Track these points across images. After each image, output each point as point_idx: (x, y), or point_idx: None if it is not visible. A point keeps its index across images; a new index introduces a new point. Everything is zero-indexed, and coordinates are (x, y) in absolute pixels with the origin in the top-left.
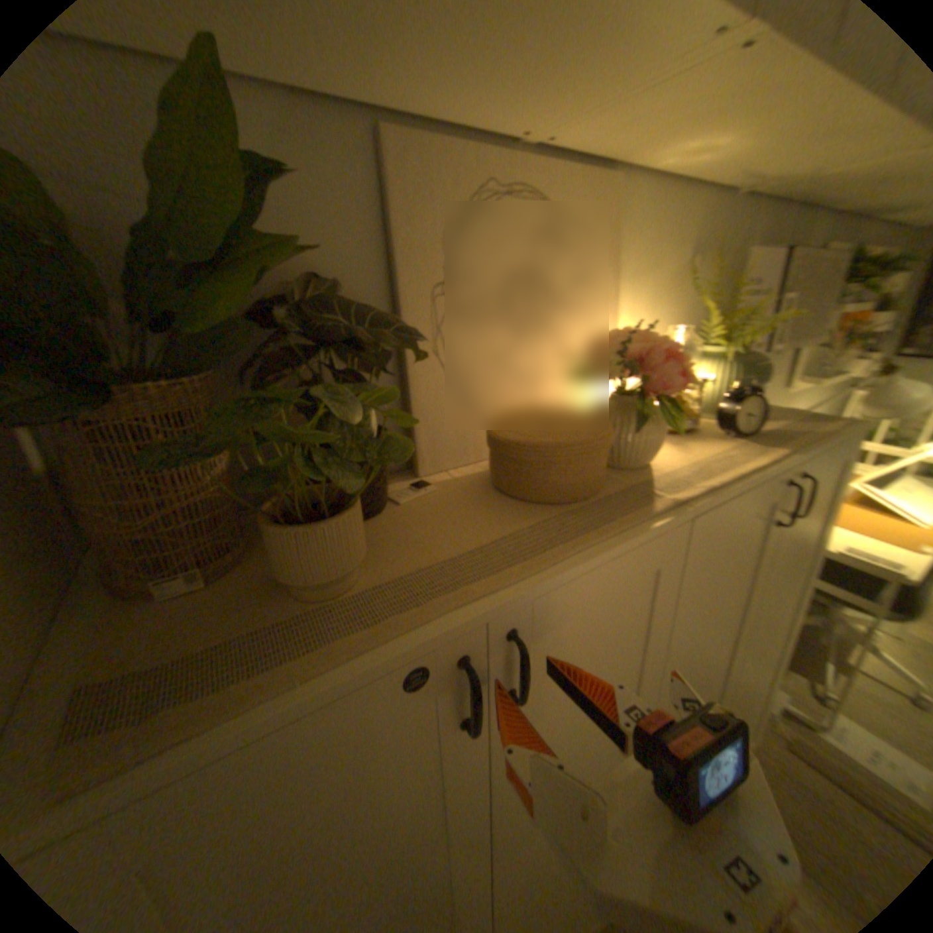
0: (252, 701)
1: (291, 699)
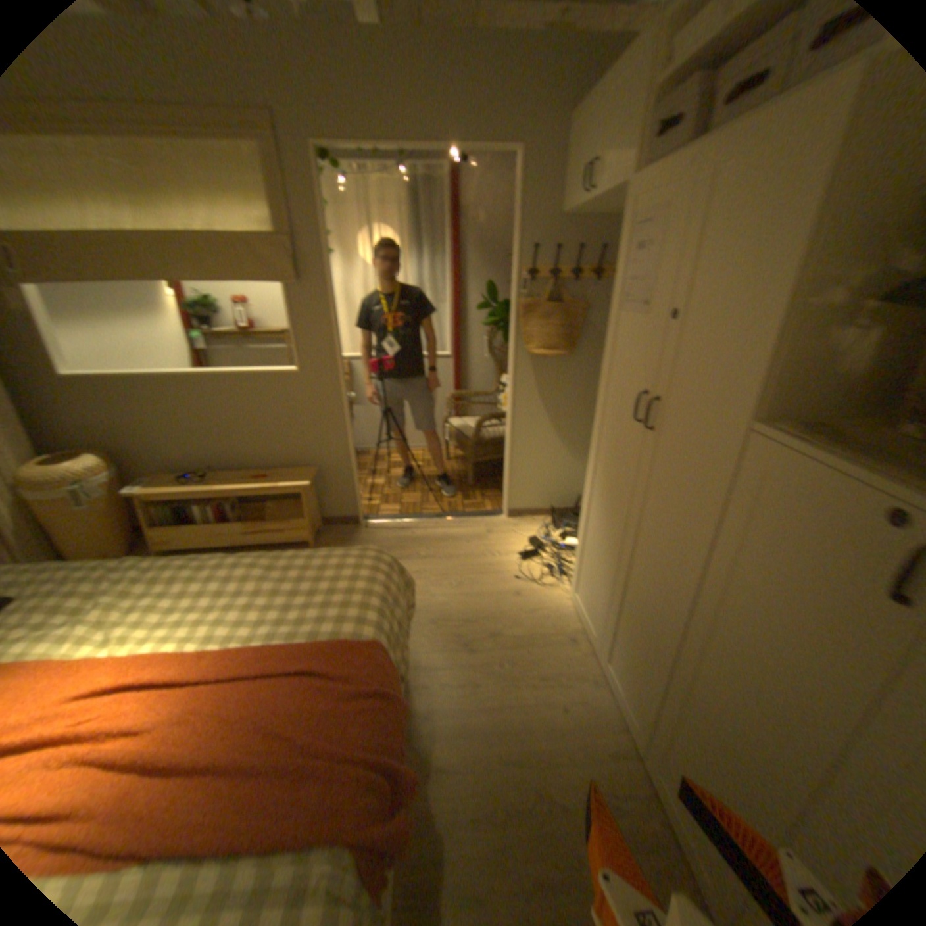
0: (834, 451)
1: (840, 460)
